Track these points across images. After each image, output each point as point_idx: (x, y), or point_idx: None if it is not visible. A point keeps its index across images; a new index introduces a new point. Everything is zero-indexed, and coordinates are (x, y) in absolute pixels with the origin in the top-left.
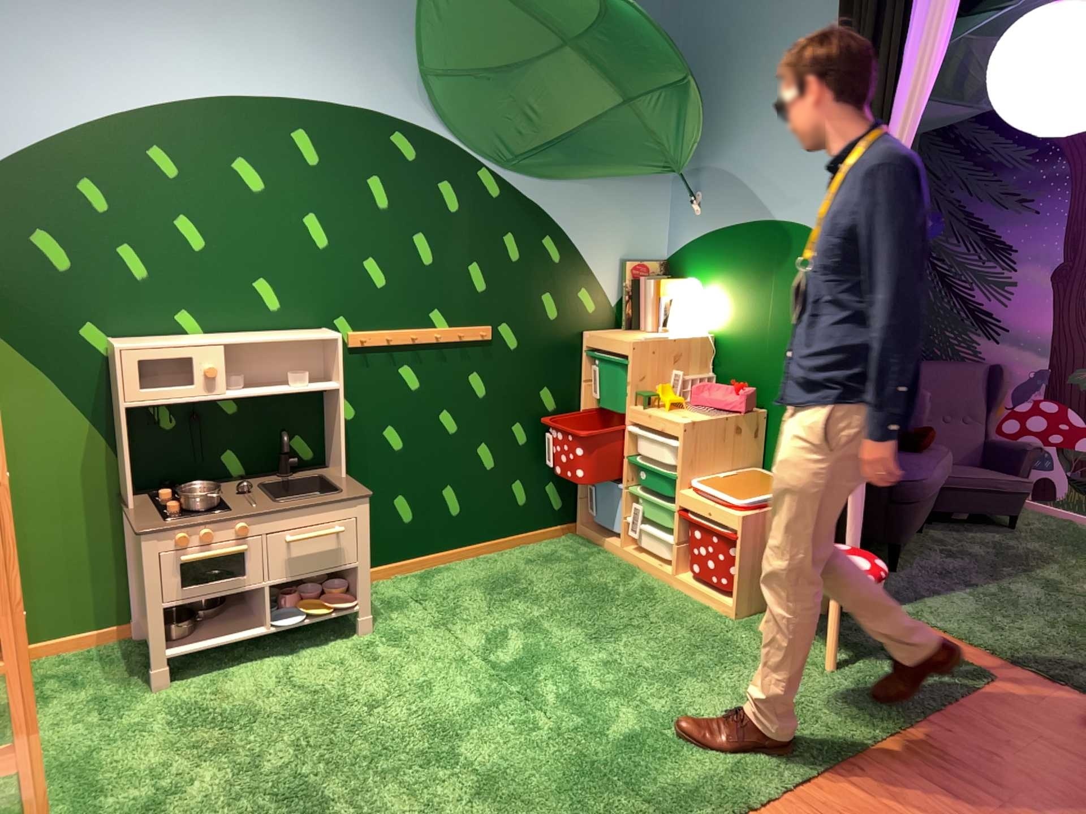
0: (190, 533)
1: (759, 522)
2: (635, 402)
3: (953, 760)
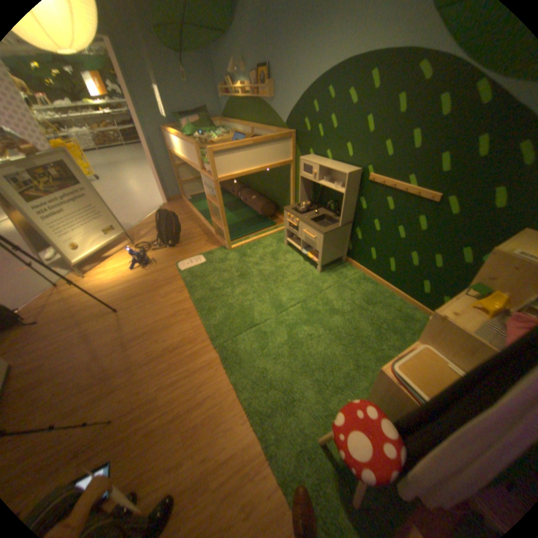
0: (289, 215)
1: (391, 387)
2: (475, 289)
3: (243, 484)
